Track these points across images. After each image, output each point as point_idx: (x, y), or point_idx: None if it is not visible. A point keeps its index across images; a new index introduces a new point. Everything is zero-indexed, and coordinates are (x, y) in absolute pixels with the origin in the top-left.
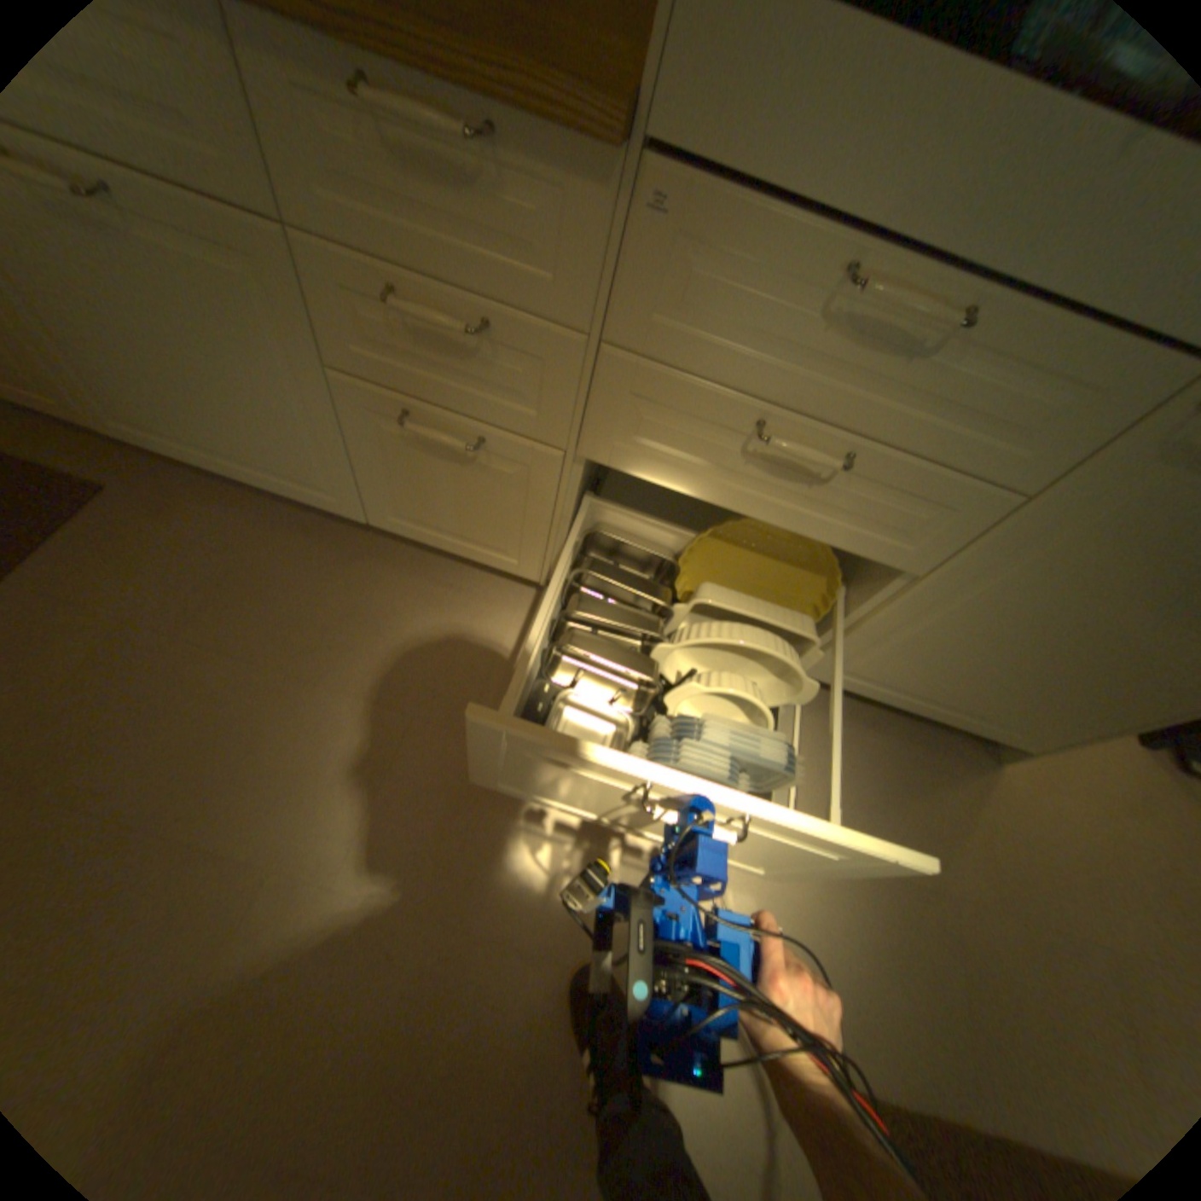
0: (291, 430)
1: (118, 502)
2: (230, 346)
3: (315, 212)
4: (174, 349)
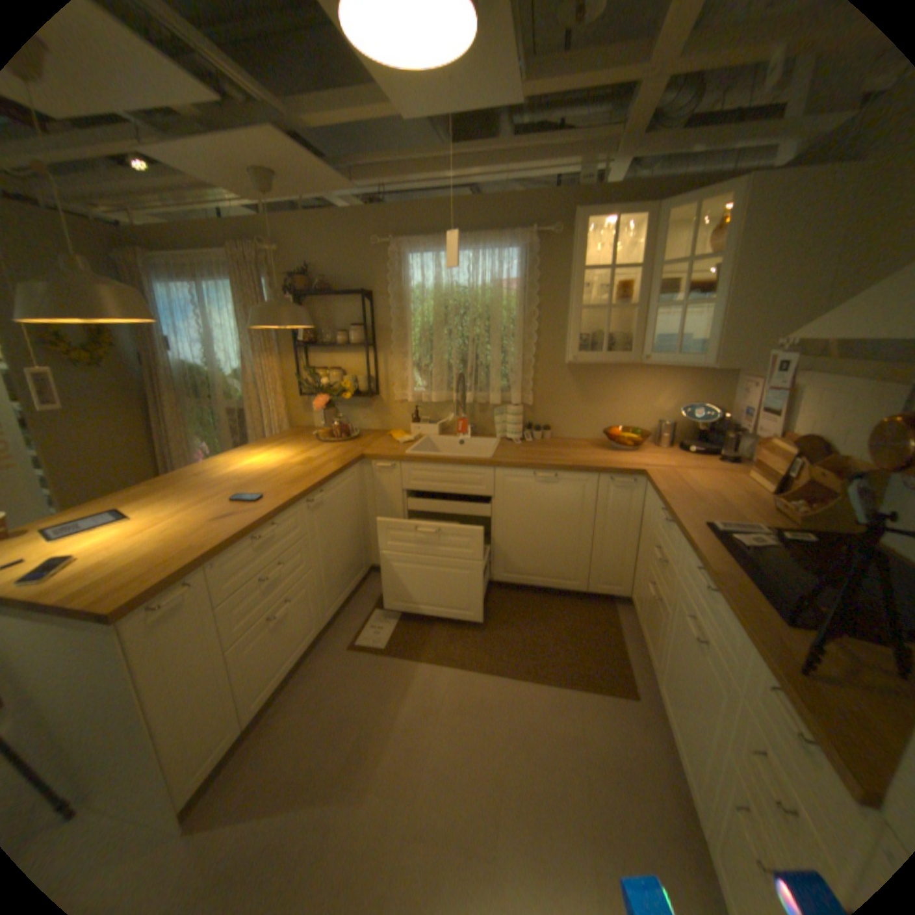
0: (706, 762)
1: (636, 712)
2: (708, 712)
3: (755, 709)
4: (694, 694)
